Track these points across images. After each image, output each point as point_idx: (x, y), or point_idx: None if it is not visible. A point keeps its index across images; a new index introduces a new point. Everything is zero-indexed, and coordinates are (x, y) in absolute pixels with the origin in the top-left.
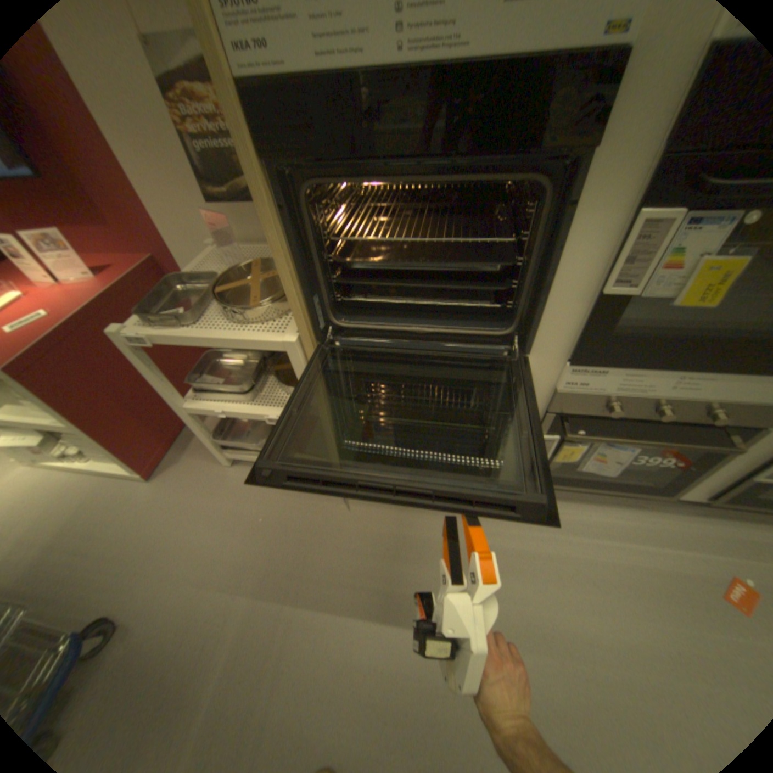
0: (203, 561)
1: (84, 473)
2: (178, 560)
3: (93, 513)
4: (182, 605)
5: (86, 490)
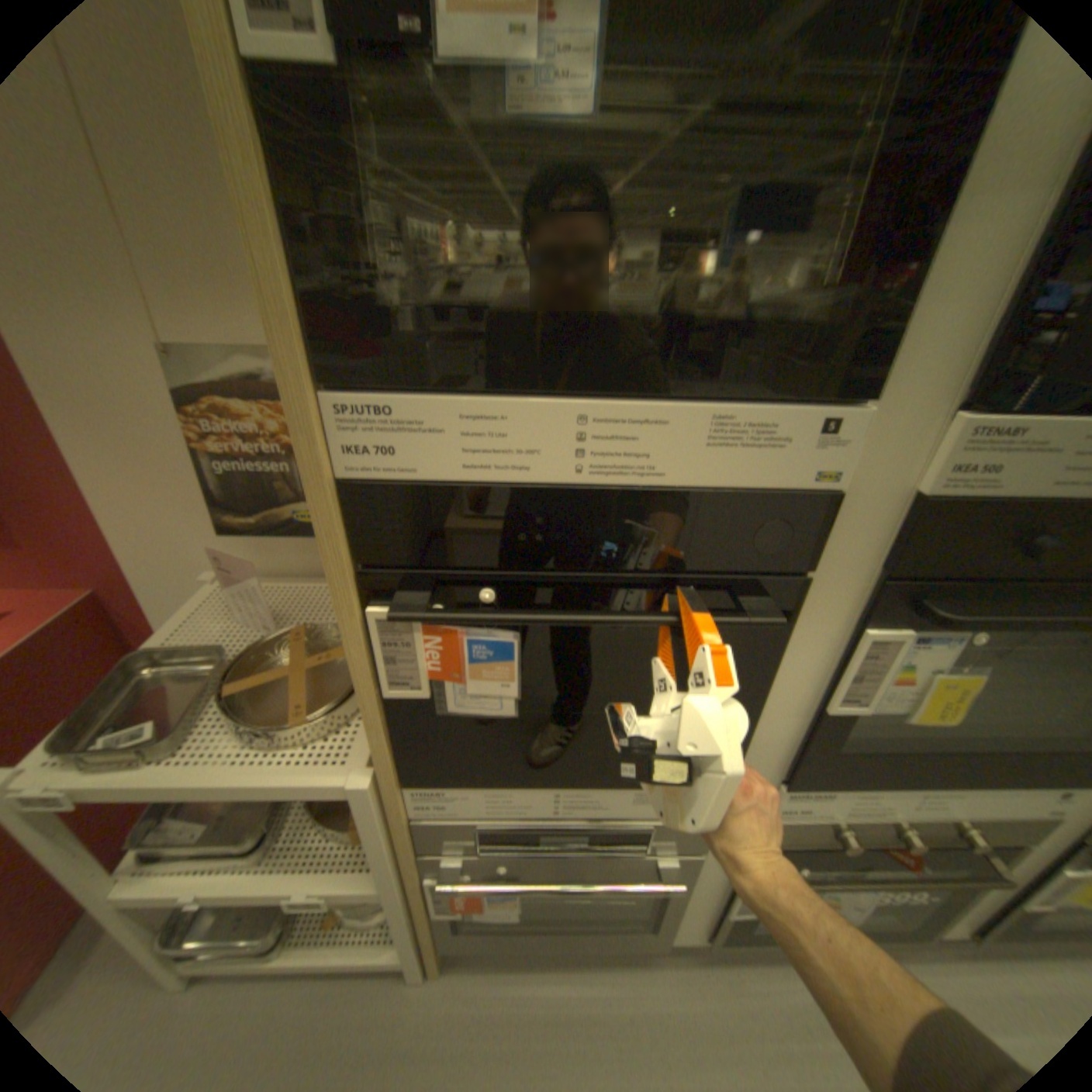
0: None
1: None
2: None
3: None
4: None
5: None
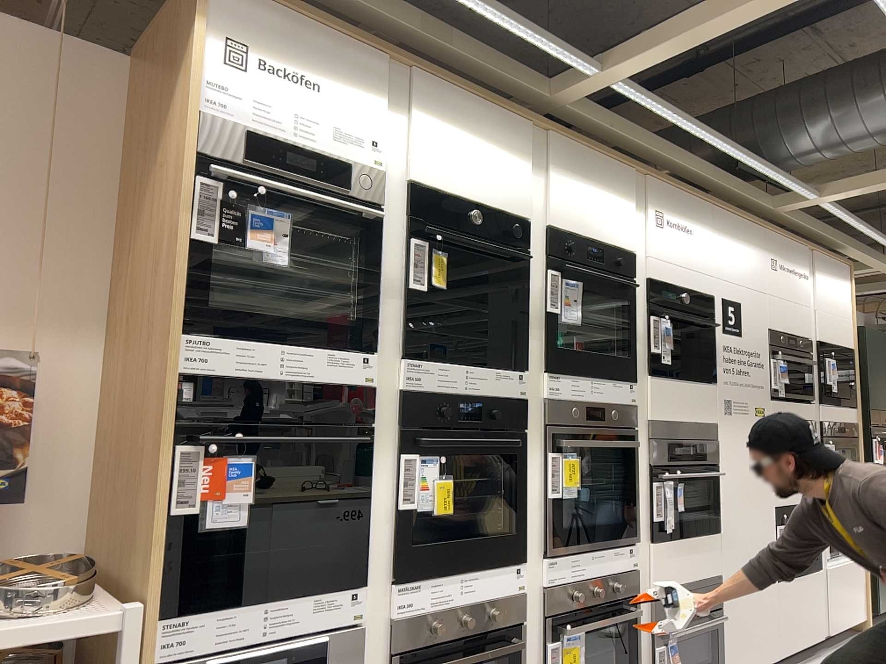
0: None
1: None
2: None
3: None
4: None
5: None
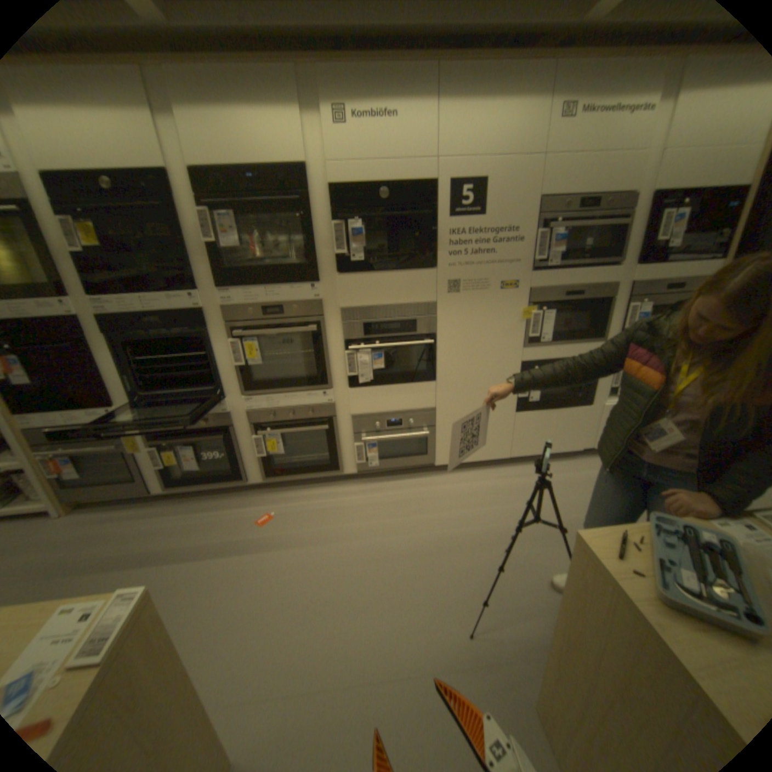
0: None
1: None
2: None
3: None
4: None
5: None
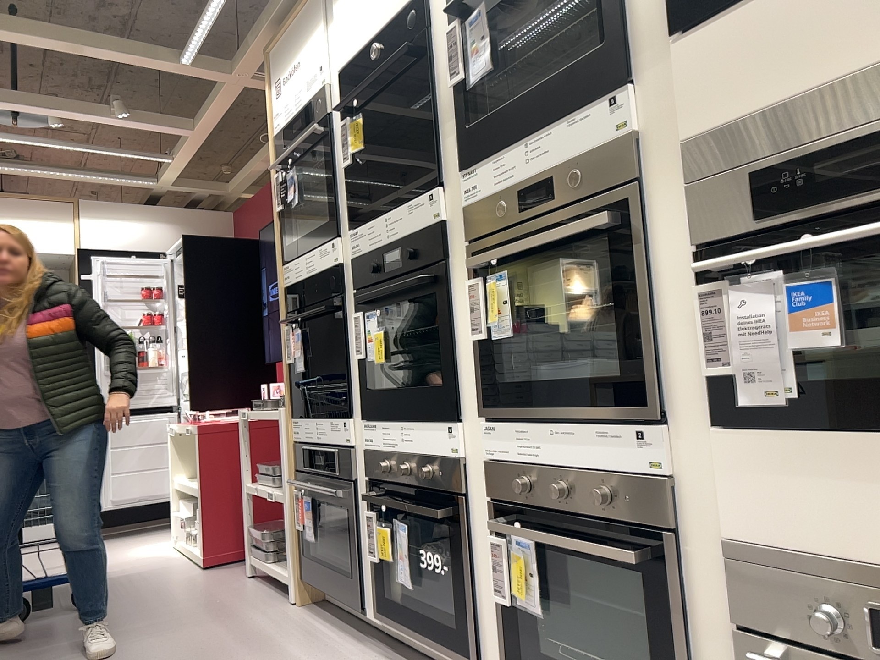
0: (165, 603)
1: (186, 556)
2: (157, 598)
3: (162, 571)
4: (128, 612)
5: (175, 563)
